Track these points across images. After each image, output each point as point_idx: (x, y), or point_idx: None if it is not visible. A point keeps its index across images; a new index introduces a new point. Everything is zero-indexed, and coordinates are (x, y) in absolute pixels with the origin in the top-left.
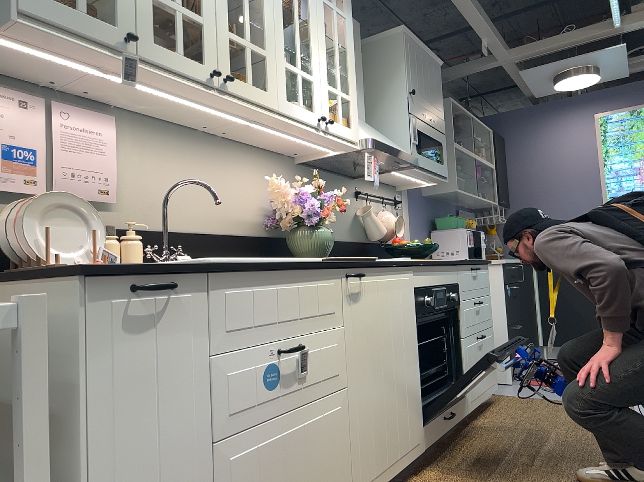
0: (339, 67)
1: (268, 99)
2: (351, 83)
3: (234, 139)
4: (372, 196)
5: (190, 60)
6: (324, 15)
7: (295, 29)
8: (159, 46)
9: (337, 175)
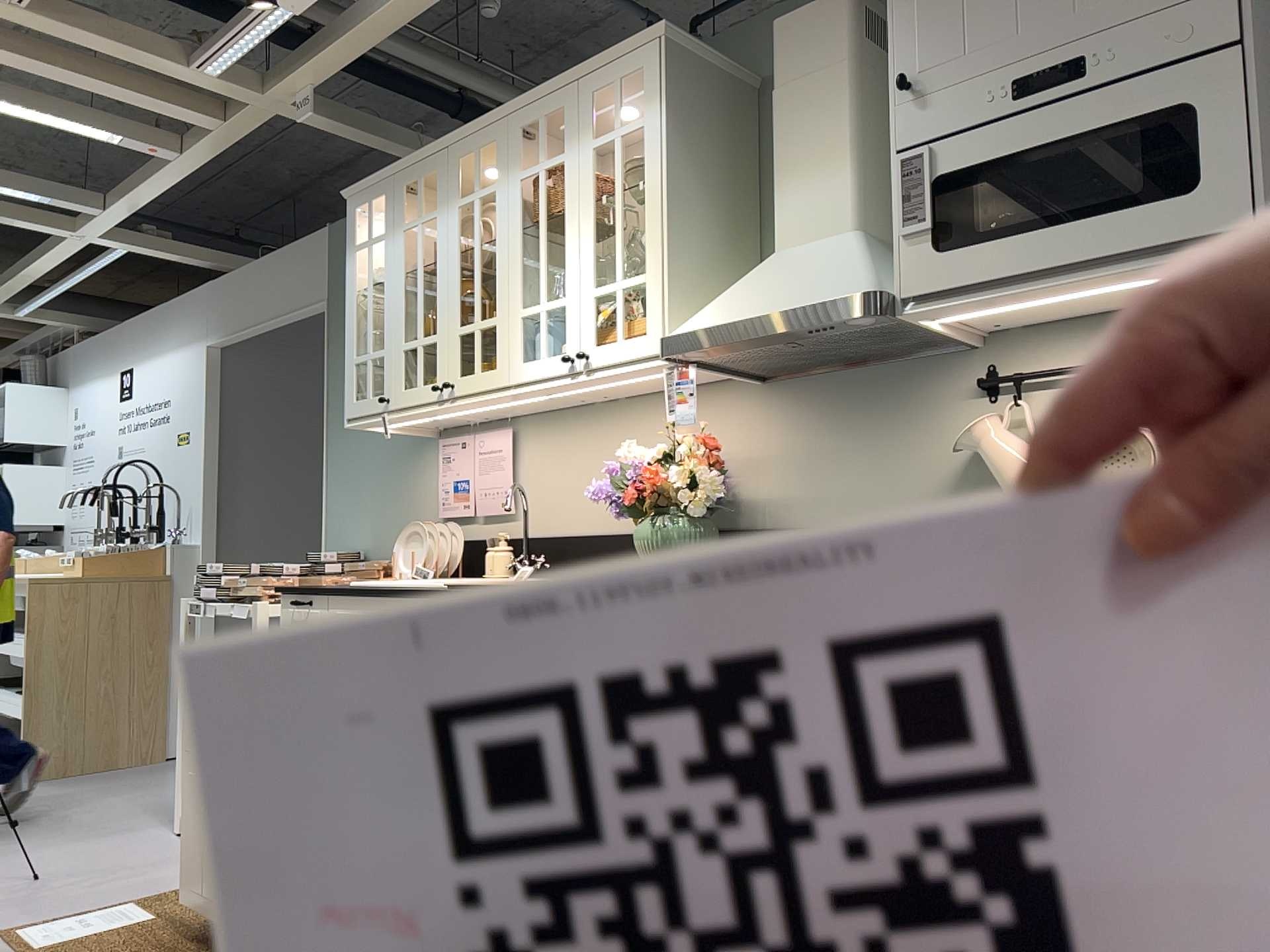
0: (619, 235)
1: (494, 378)
2: (647, 246)
3: (638, 392)
4: (1056, 375)
5: (426, 385)
6: (591, 172)
7: (539, 245)
8: (406, 389)
9: (893, 363)
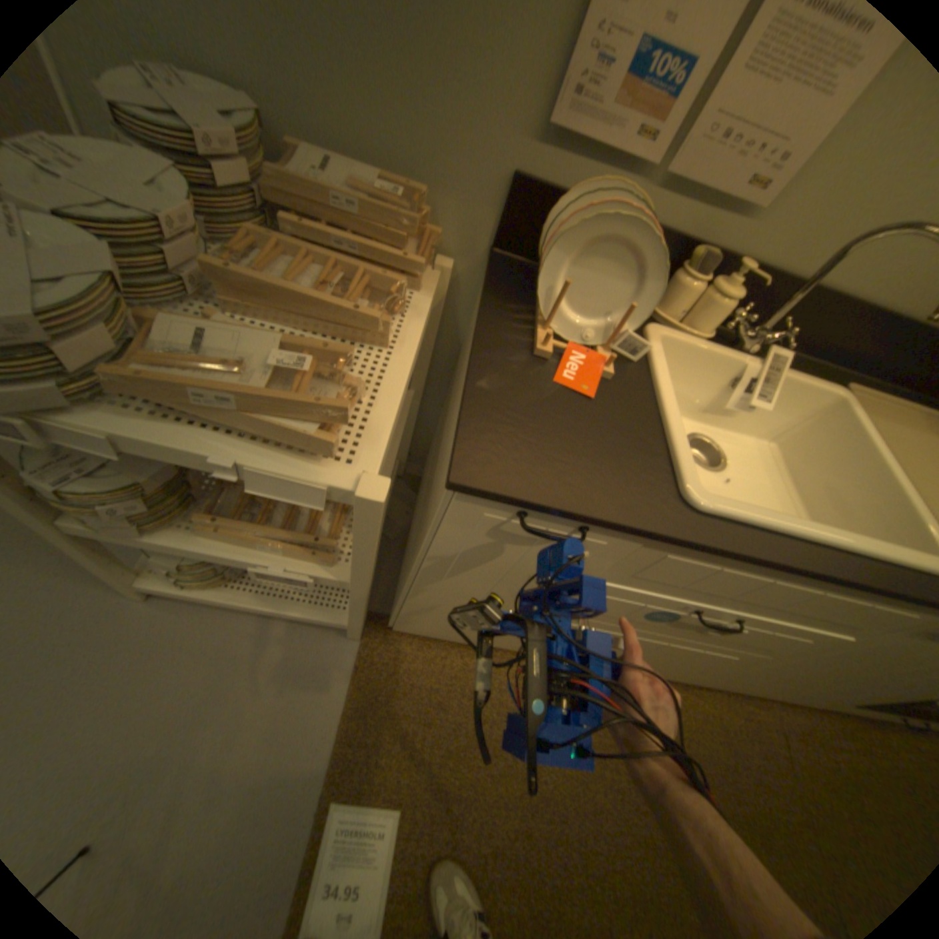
0: None
1: None
2: None
3: None
4: None
5: None
6: None
7: None
8: None
9: None
